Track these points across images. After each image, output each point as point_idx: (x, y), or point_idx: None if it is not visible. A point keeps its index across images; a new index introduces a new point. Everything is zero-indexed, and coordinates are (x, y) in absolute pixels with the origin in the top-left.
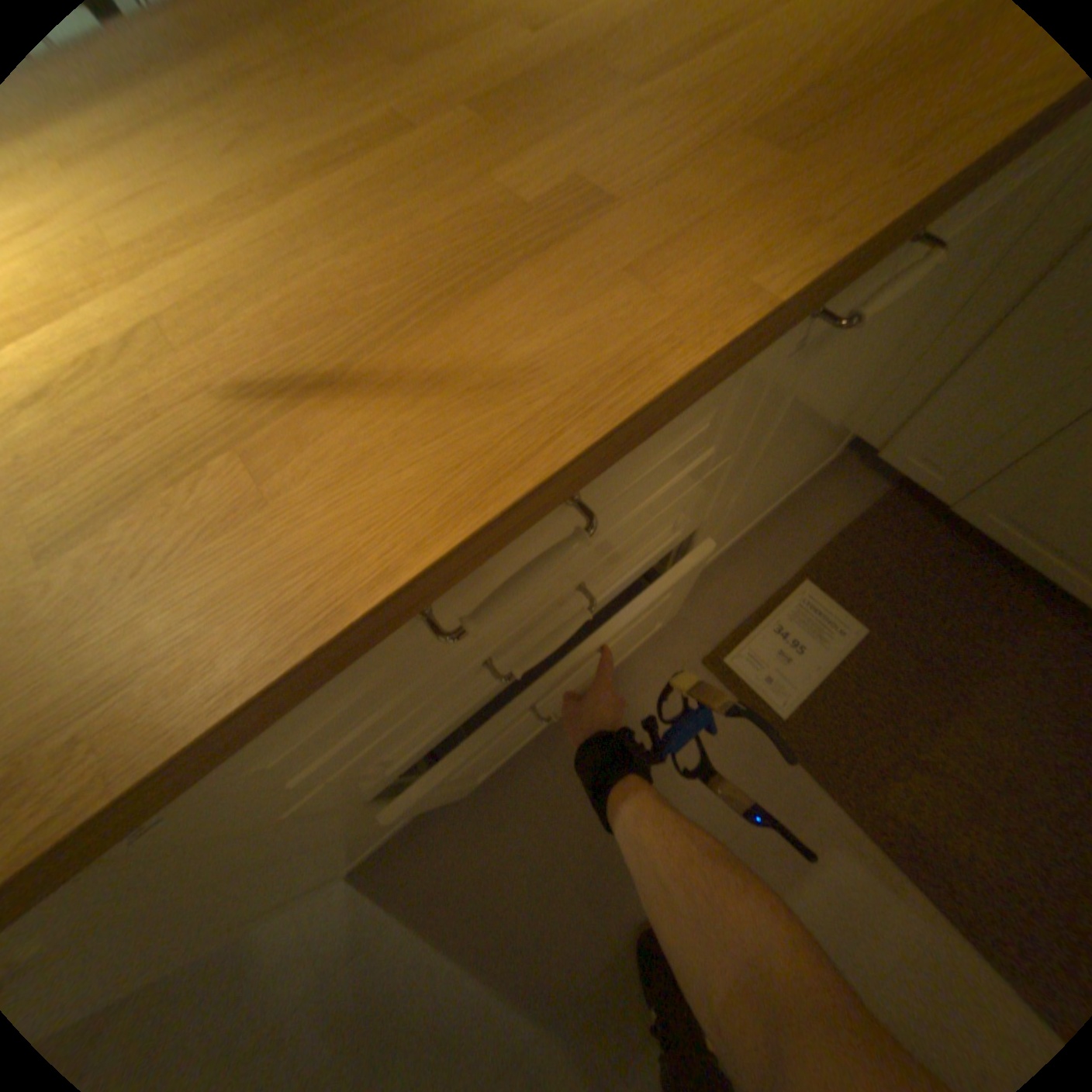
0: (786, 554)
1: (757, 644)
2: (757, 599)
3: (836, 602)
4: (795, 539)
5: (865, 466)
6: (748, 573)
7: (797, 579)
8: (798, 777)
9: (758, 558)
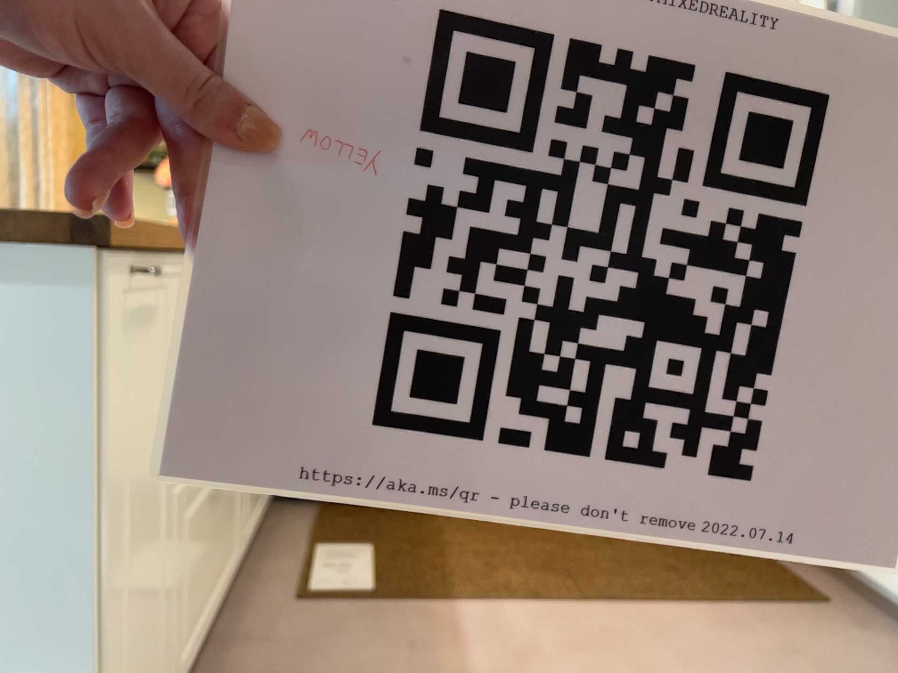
0: (290, 546)
1: (317, 579)
2: (294, 567)
3: (341, 547)
4: (288, 540)
5: (295, 505)
6: (276, 561)
7: (308, 550)
8: (404, 608)
9: (275, 554)
